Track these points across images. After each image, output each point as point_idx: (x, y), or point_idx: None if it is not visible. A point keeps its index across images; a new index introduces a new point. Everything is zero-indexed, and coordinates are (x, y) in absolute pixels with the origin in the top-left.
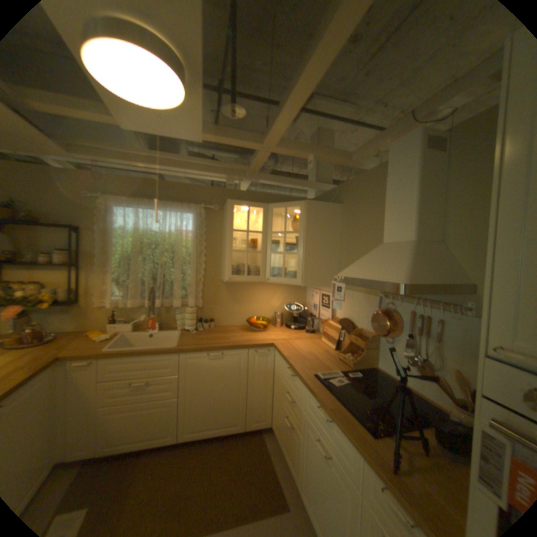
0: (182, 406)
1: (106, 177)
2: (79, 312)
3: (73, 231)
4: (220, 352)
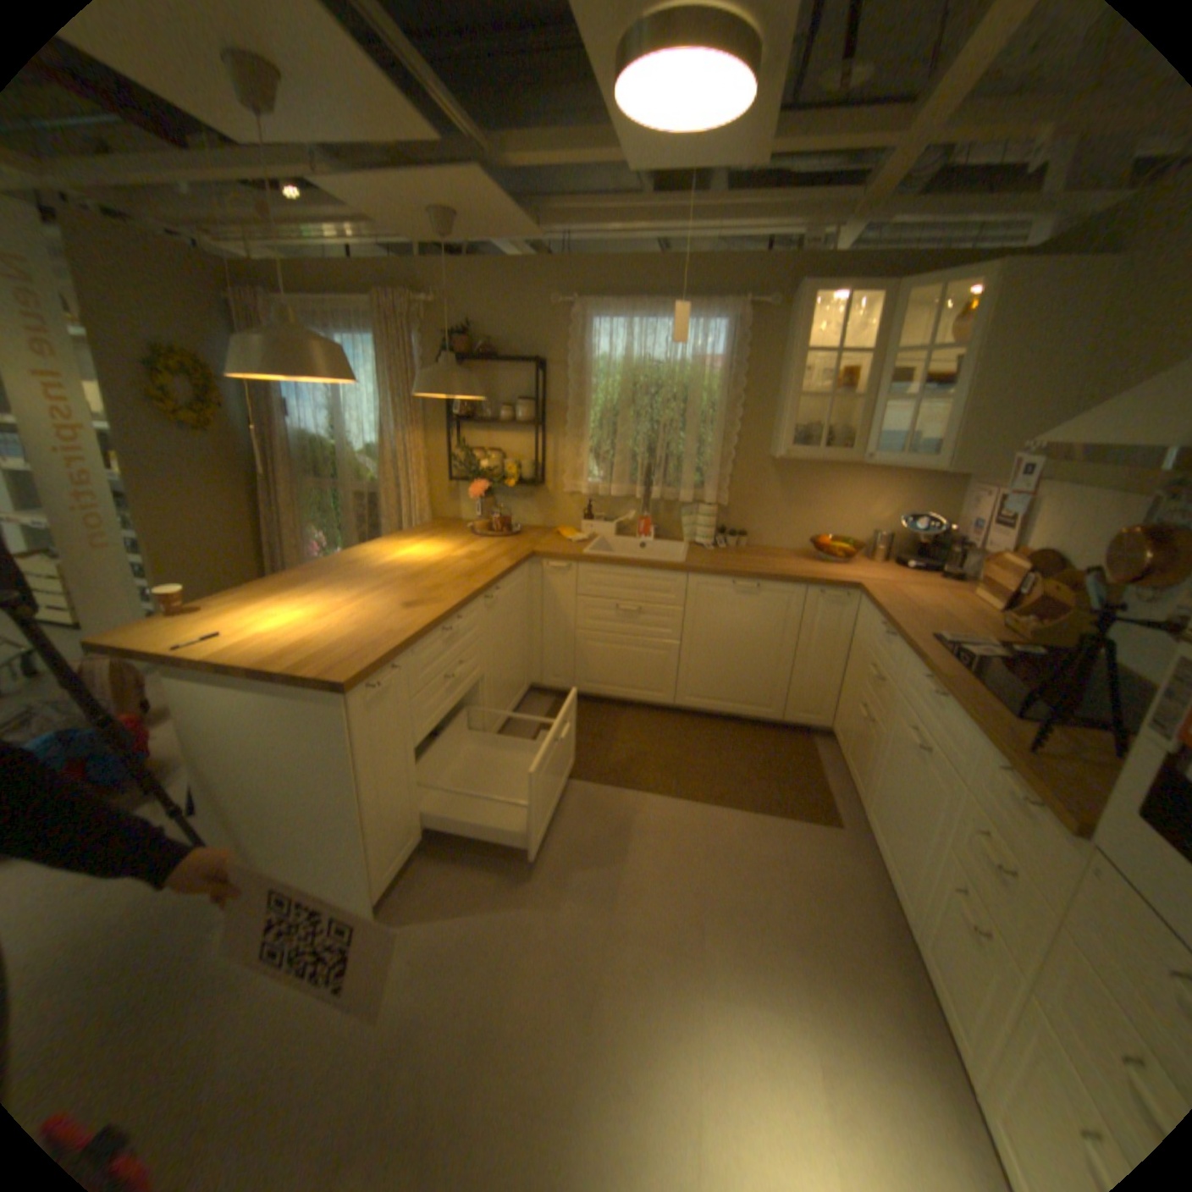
0: (684, 654)
1: (580, 262)
2: (543, 498)
3: (538, 367)
4: (753, 582)
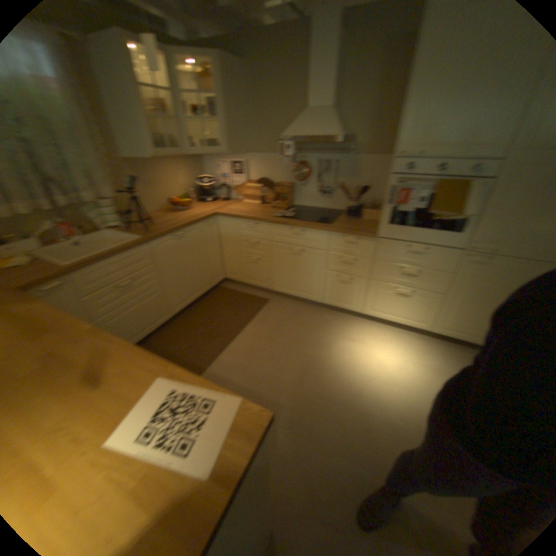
0: (169, 287)
1: None
2: None
3: None
4: (184, 231)
